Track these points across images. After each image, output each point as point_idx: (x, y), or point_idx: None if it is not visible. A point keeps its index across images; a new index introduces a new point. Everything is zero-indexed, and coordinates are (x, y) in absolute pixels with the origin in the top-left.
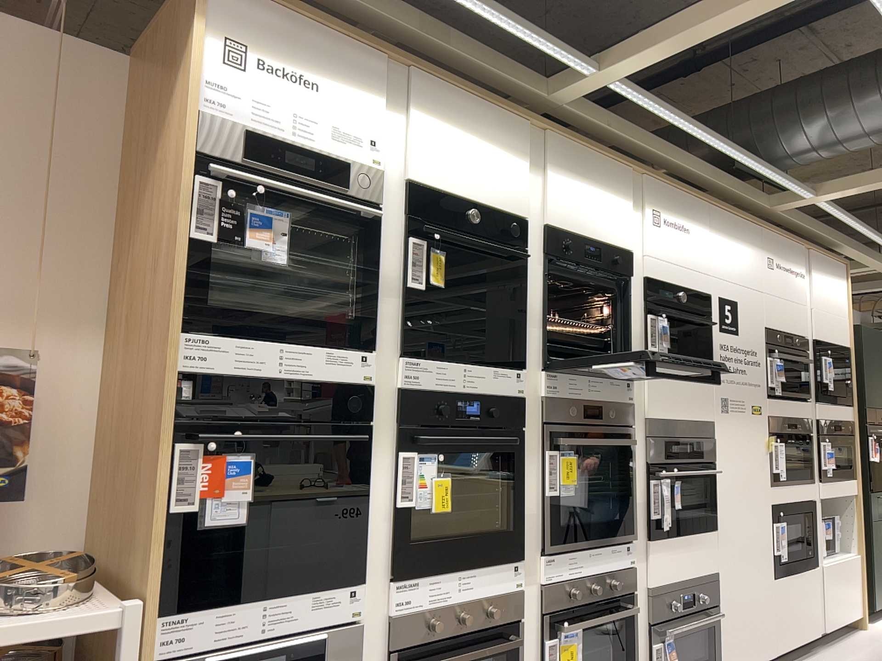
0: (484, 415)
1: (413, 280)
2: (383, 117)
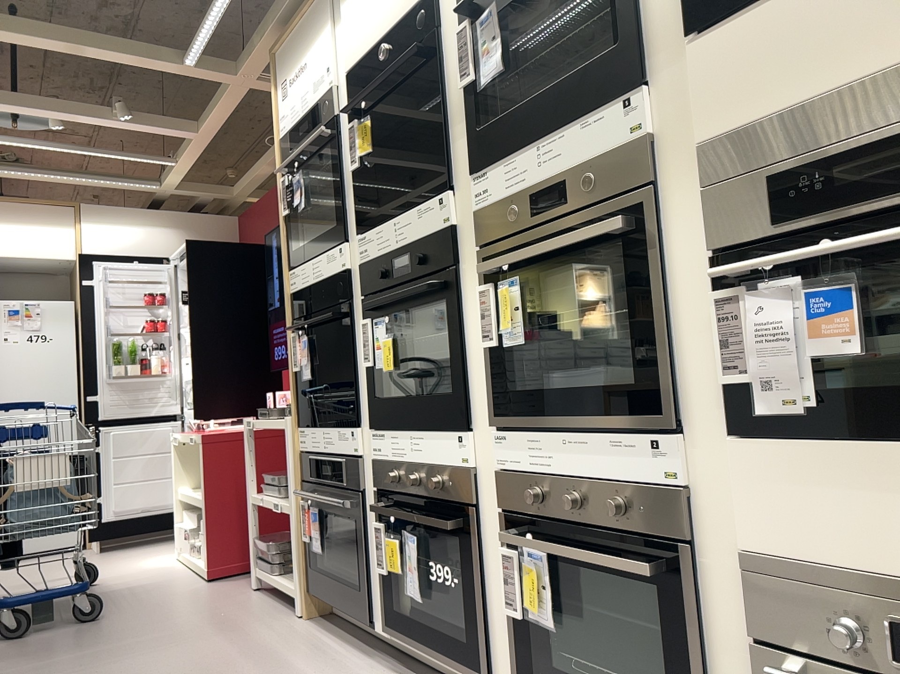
0: (414, 267)
1: (350, 163)
2: (326, 36)
